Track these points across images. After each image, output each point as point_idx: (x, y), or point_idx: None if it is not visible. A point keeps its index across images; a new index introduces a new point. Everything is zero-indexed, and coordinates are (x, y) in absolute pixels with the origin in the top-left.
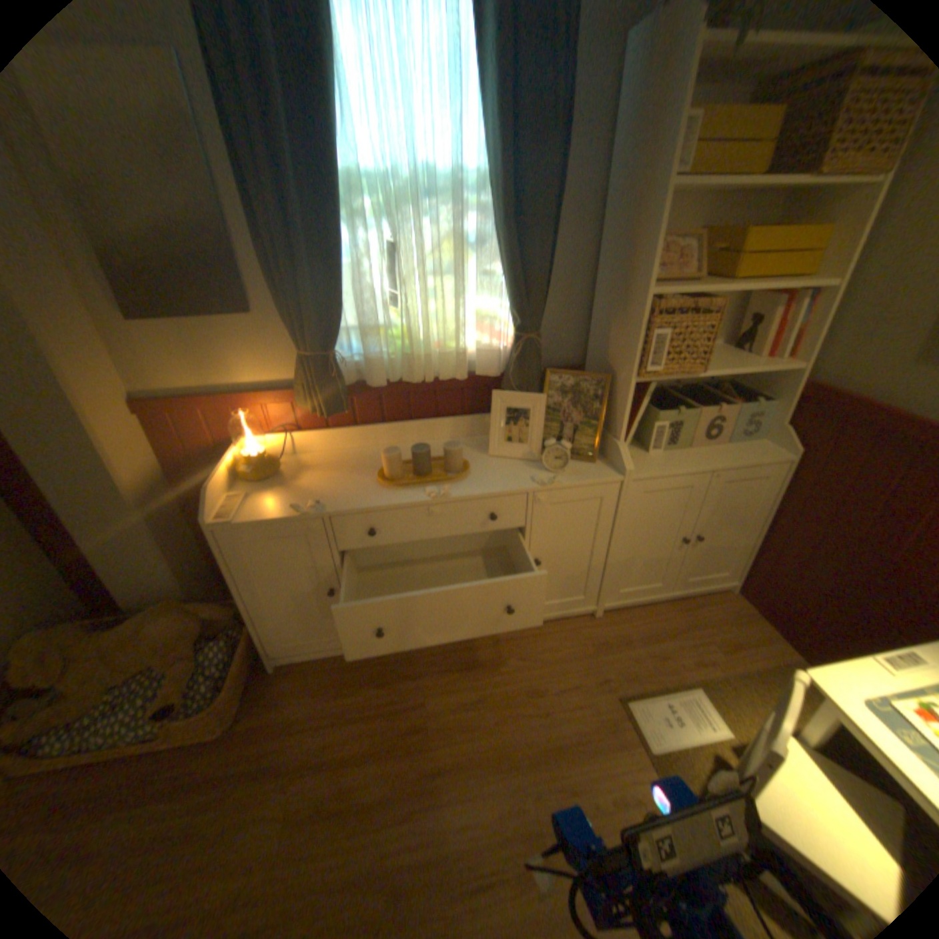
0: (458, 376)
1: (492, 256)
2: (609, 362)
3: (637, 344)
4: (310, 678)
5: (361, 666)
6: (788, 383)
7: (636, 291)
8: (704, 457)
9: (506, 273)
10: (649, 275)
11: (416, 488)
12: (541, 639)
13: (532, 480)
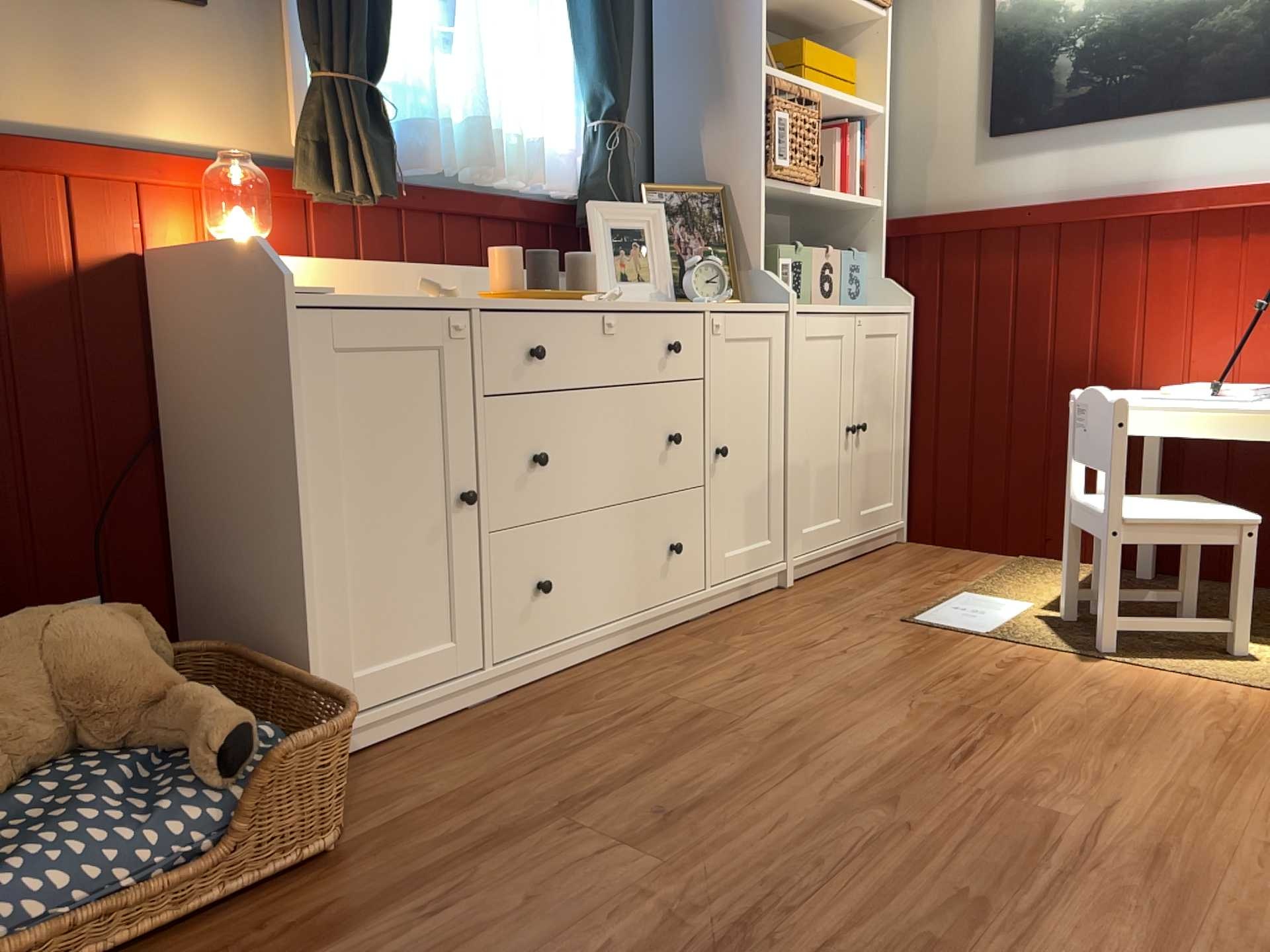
0: (536, 177)
1: (554, 20)
2: (708, 180)
3: (757, 132)
4: (420, 751)
5: (507, 712)
6: (867, 230)
7: (739, 75)
8: (833, 307)
9: (586, 38)
10: (756, 50)
11: (562, 302)
12: (746, 617)
13: (698, 302)
